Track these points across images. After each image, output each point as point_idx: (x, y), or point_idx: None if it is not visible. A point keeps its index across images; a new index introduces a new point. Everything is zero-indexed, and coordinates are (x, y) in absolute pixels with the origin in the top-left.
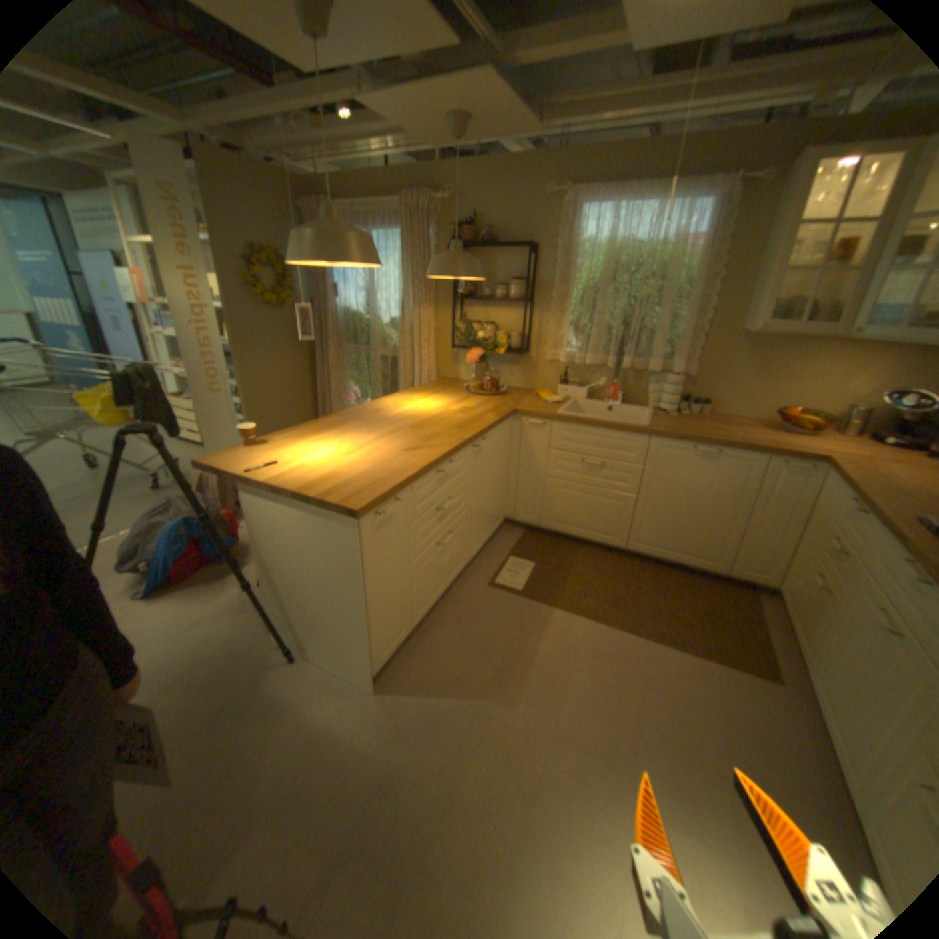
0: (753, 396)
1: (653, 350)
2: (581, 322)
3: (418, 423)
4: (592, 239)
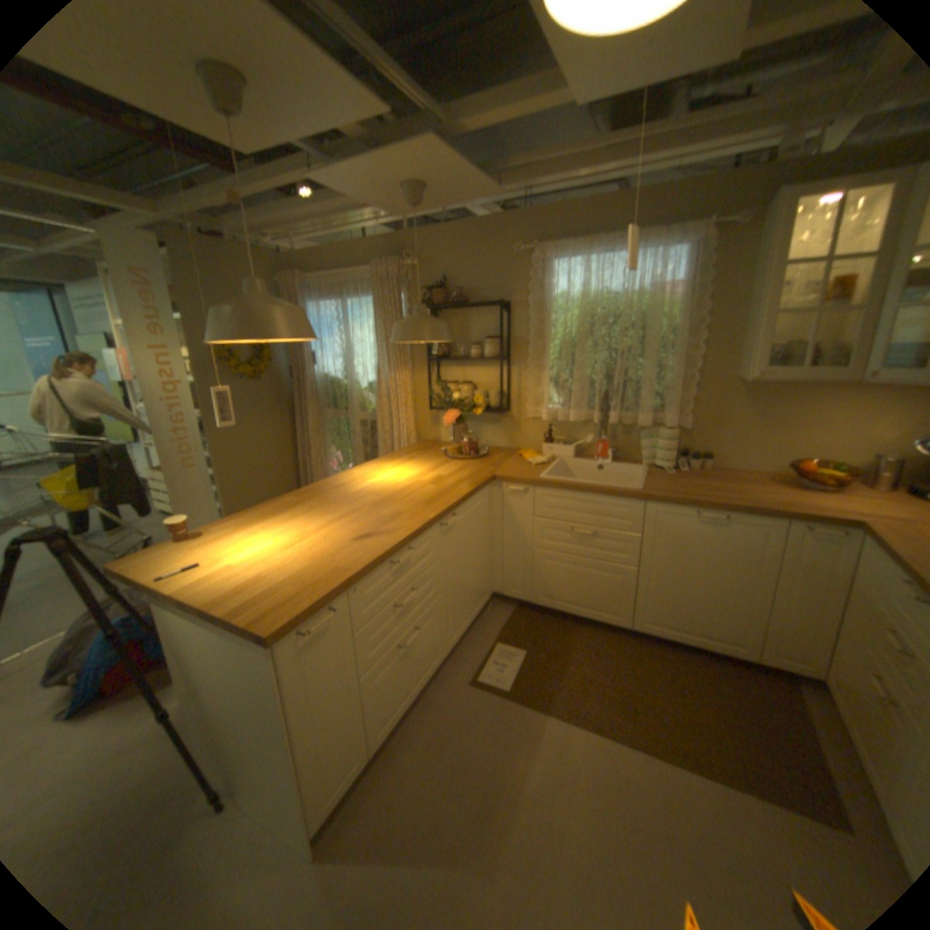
0: (760, 448)
1: (641, 403)
2: (561, 378)
3: (381, 500)
4: (564, 294)
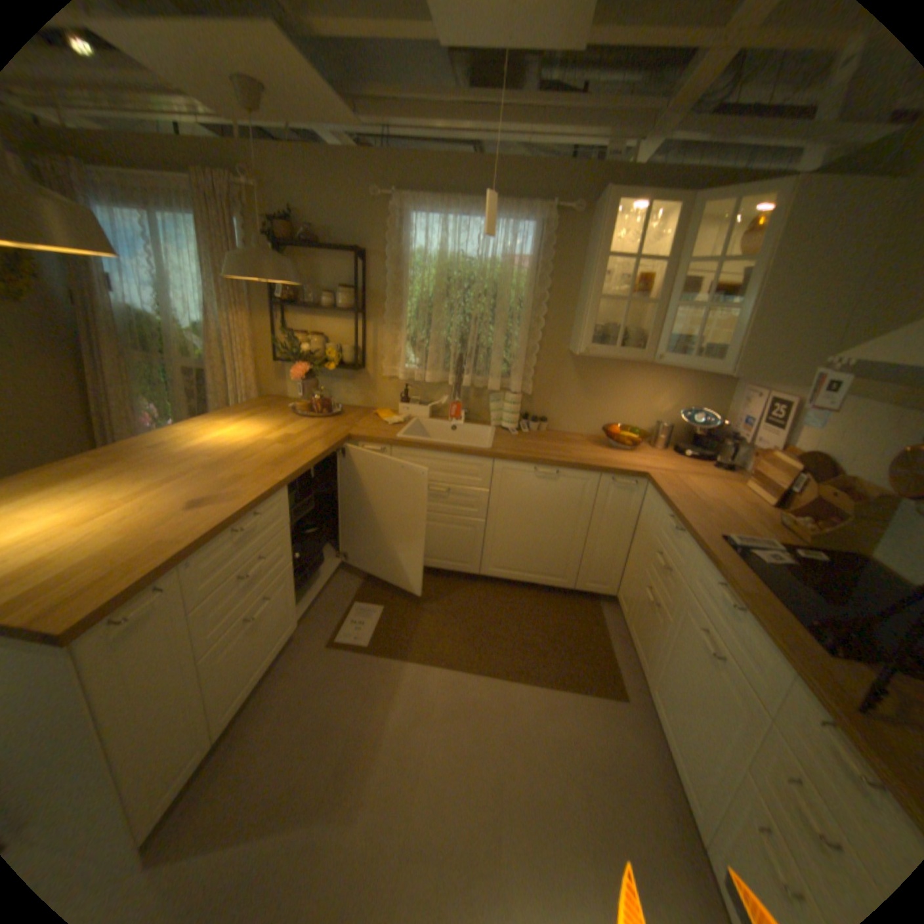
0: (582, 414)
1: (491, 368)
2: (418, 337)
3: (217, 461)
4: (423, 251)
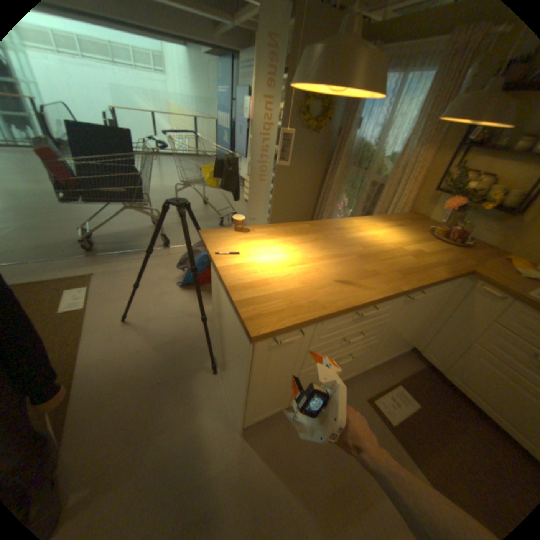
0: None
1: None
2: None
3: (367, 253)
4: None
